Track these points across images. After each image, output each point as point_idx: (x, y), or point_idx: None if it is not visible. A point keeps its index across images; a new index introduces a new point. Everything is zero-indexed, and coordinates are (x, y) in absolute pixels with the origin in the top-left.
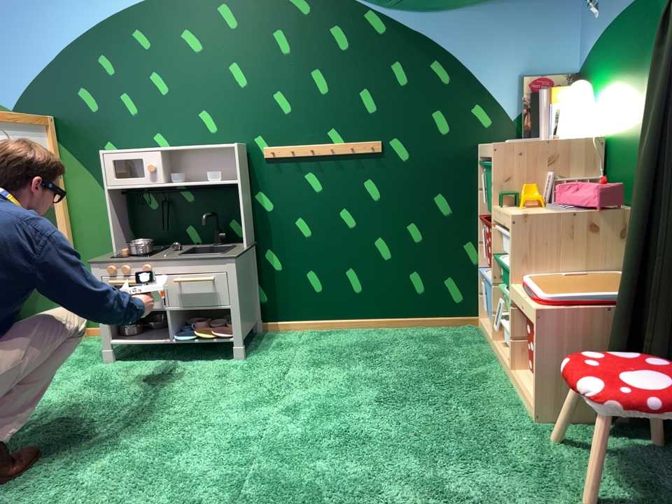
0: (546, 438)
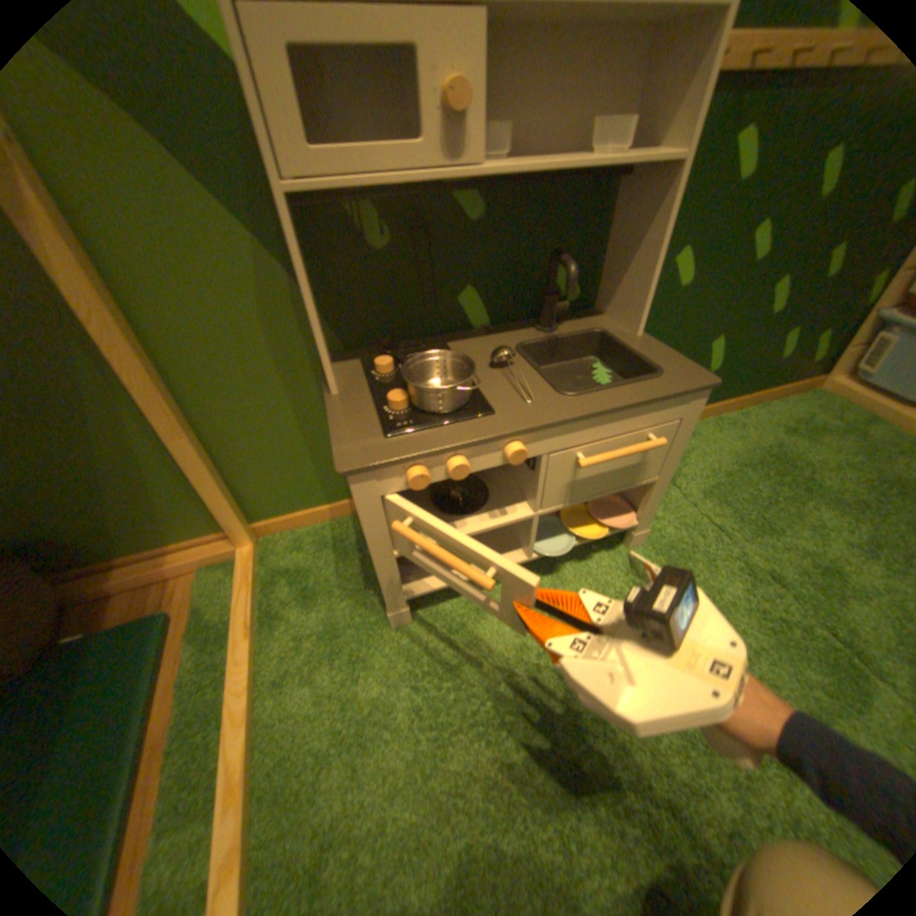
0: None
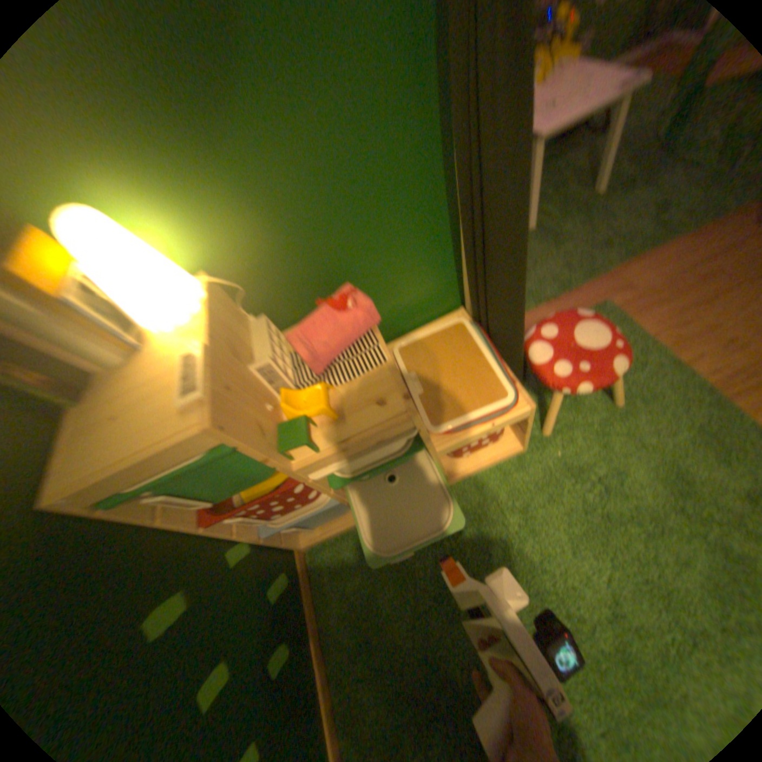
0: (544, 440)
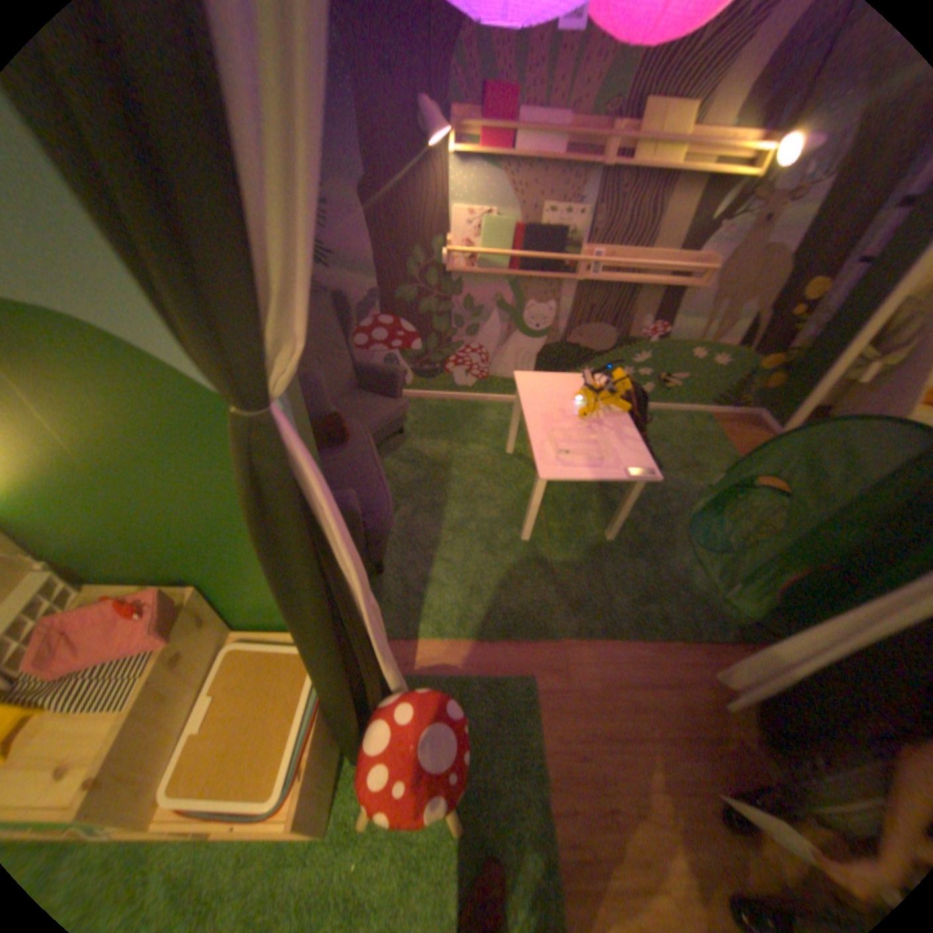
0: (353, 837)
